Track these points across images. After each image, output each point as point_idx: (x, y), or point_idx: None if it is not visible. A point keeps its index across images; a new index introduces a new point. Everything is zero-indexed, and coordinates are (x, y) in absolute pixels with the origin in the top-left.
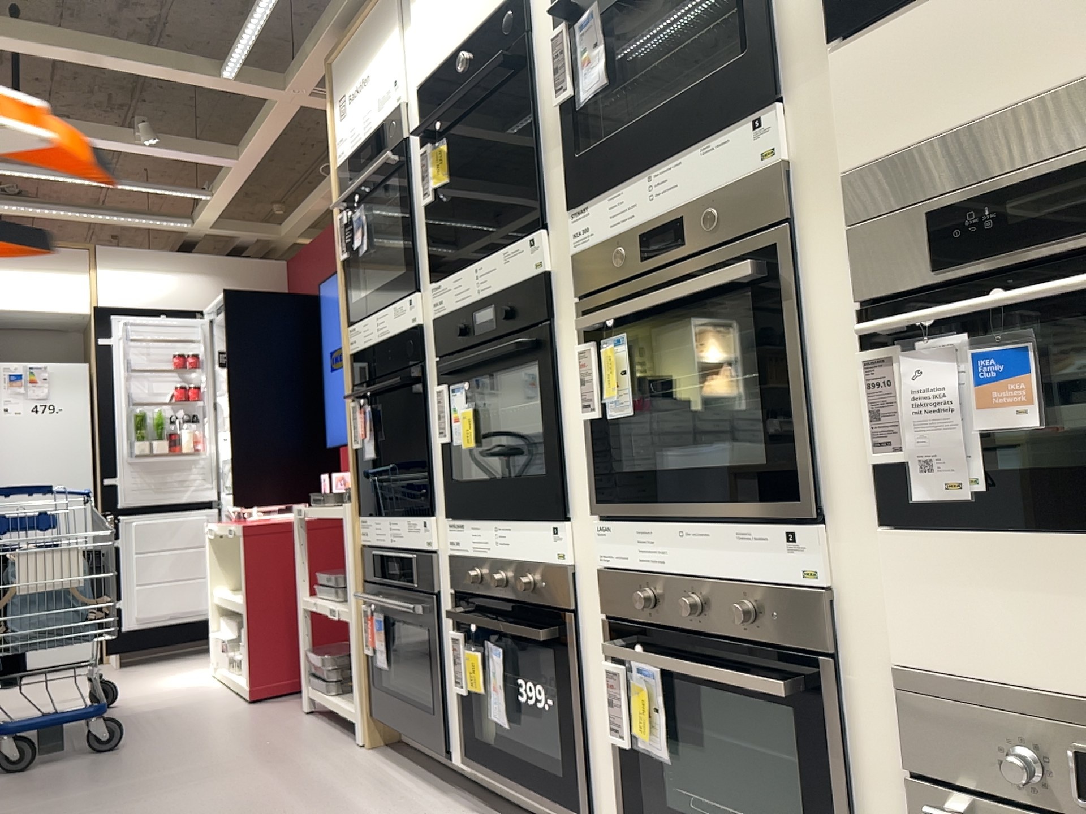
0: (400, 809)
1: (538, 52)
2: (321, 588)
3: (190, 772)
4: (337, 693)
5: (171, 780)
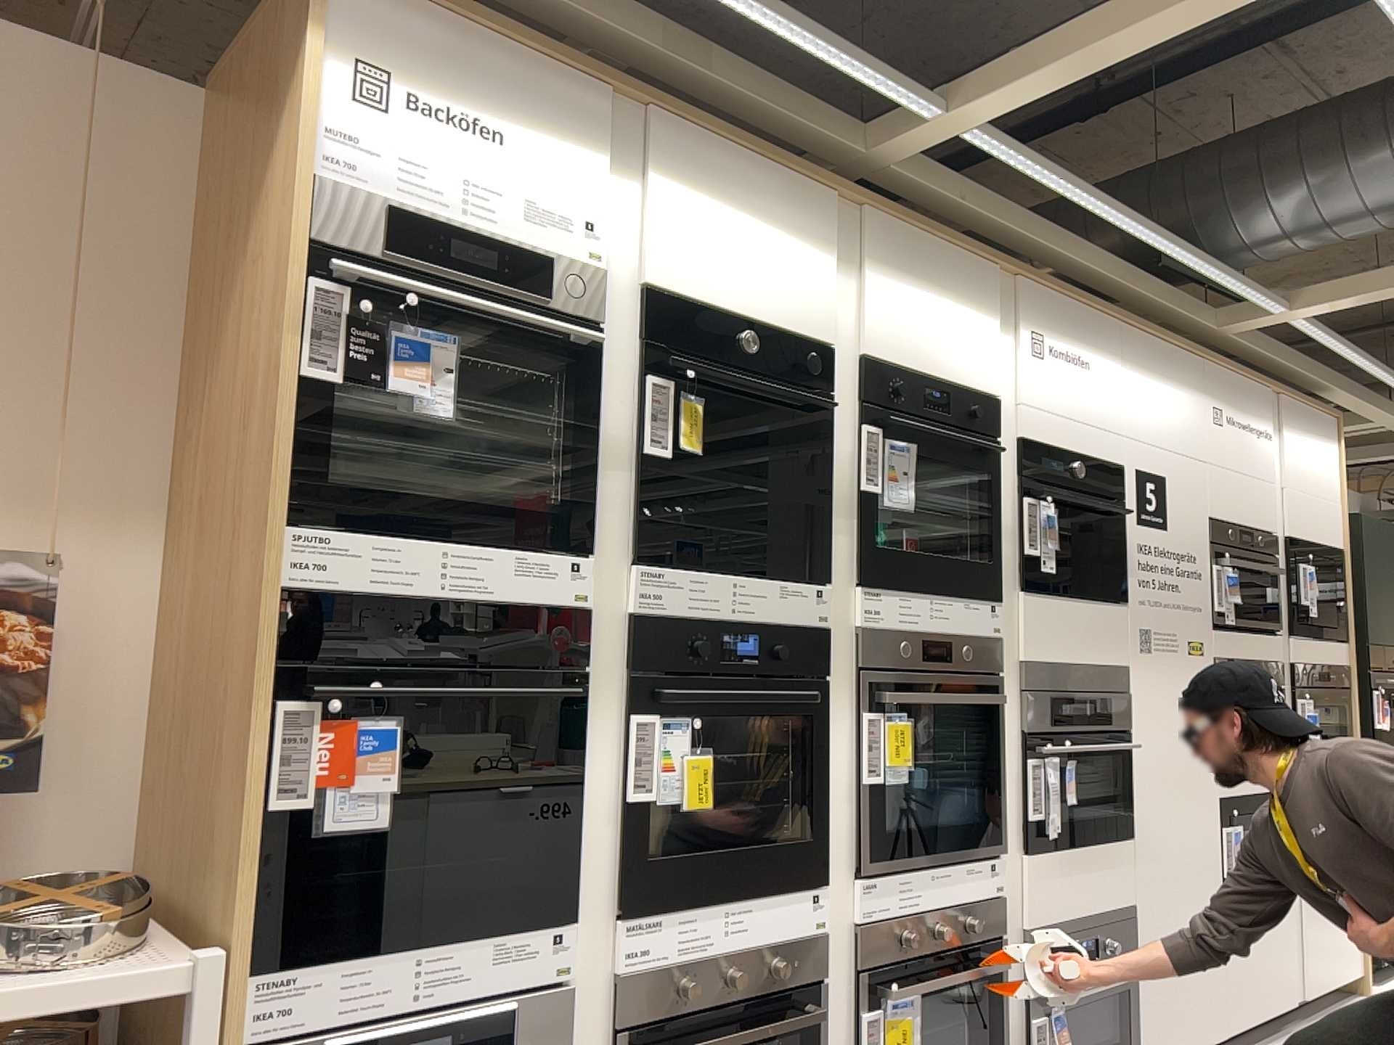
0: None
1: (843, 428)
2: None
3: None
4: None
5: None
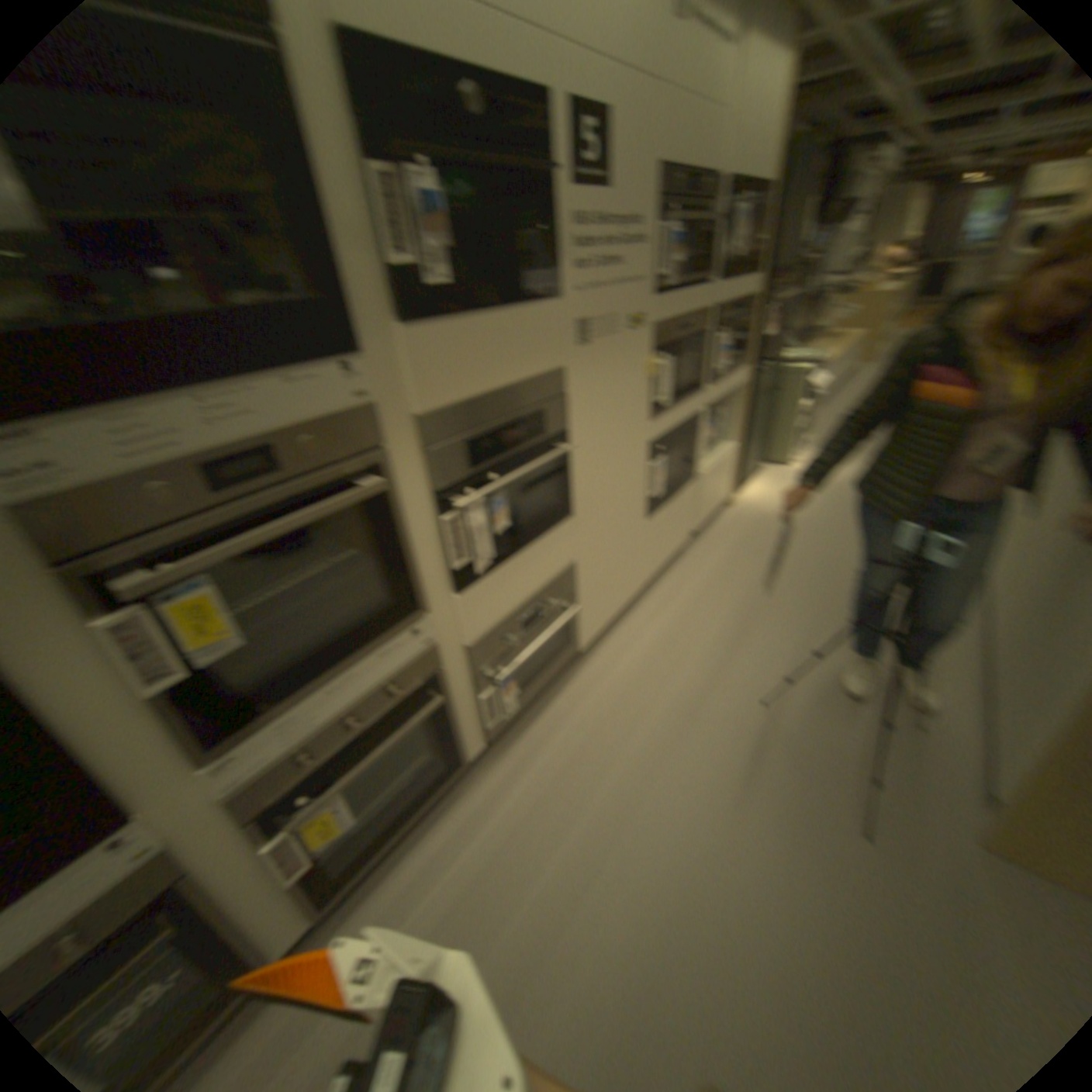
0: None
1: None
2: None
3: None
4: None
5: None
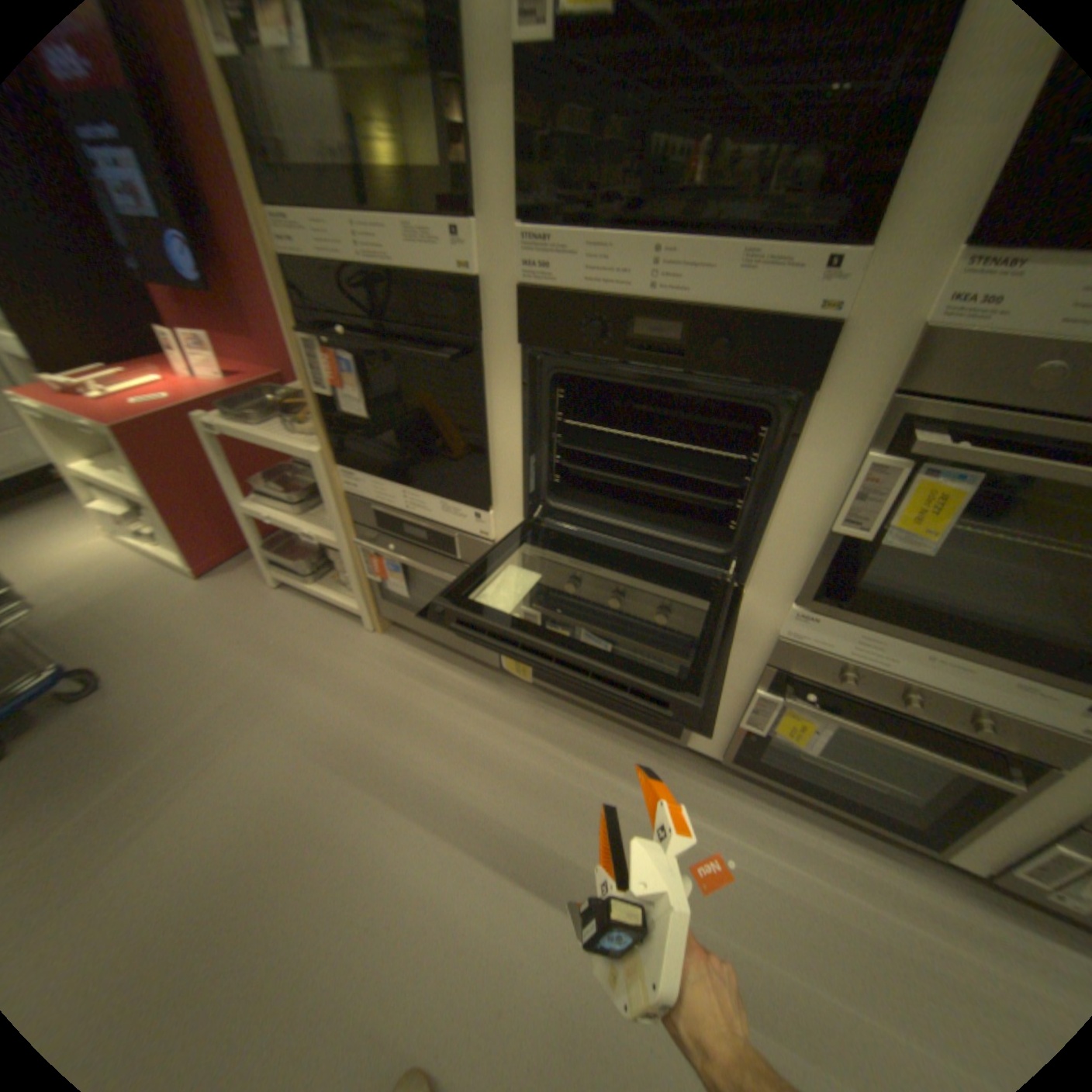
0: (476, 711)
1: None
2: (262, 495)
3: (229, 707)
4: (317, 582)
5: (219, 725)
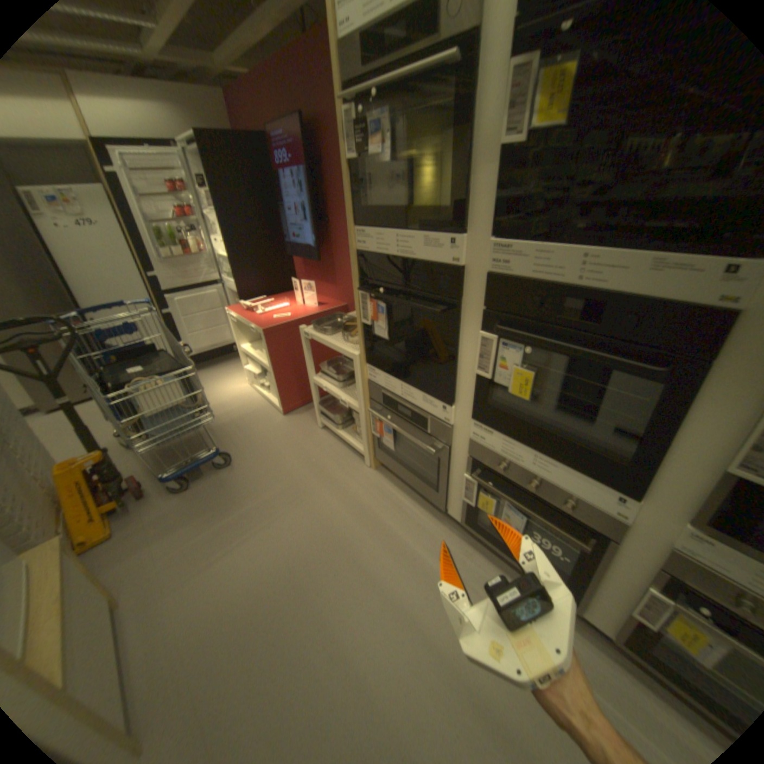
0: (424, 538)
1: None
2: (323, 374)
3: (285, 493)
4: (343, 429)
5: (278, 502)
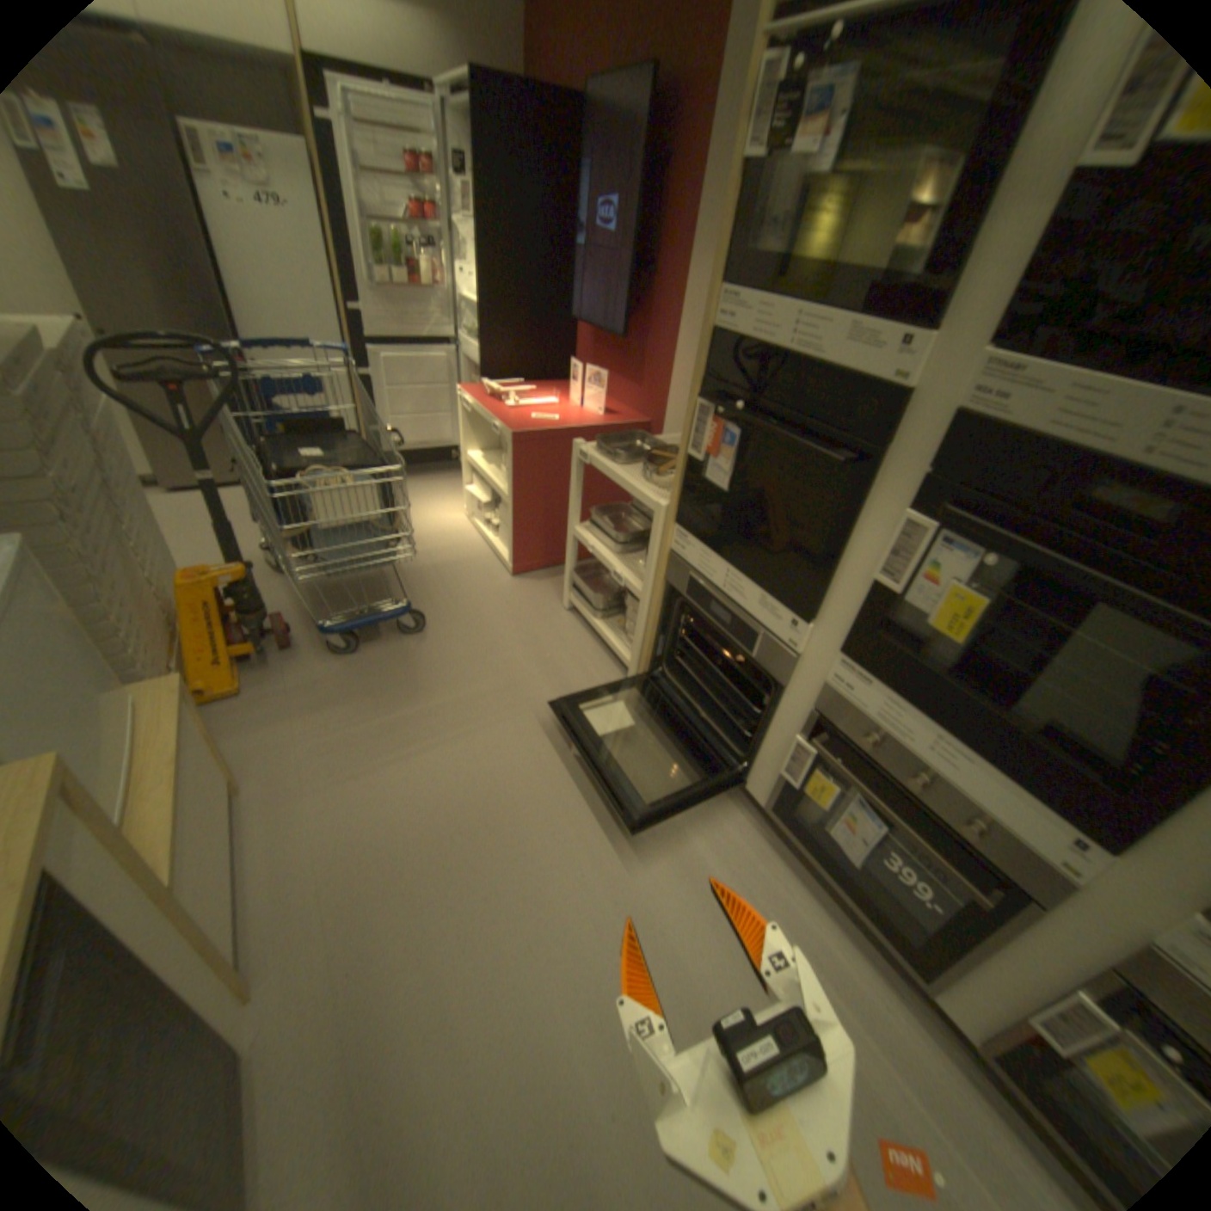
0: (701, 816)
1: None
2: (593, 526)
3: (498, 695)
4: (604, 621)
5: (486, 706)
